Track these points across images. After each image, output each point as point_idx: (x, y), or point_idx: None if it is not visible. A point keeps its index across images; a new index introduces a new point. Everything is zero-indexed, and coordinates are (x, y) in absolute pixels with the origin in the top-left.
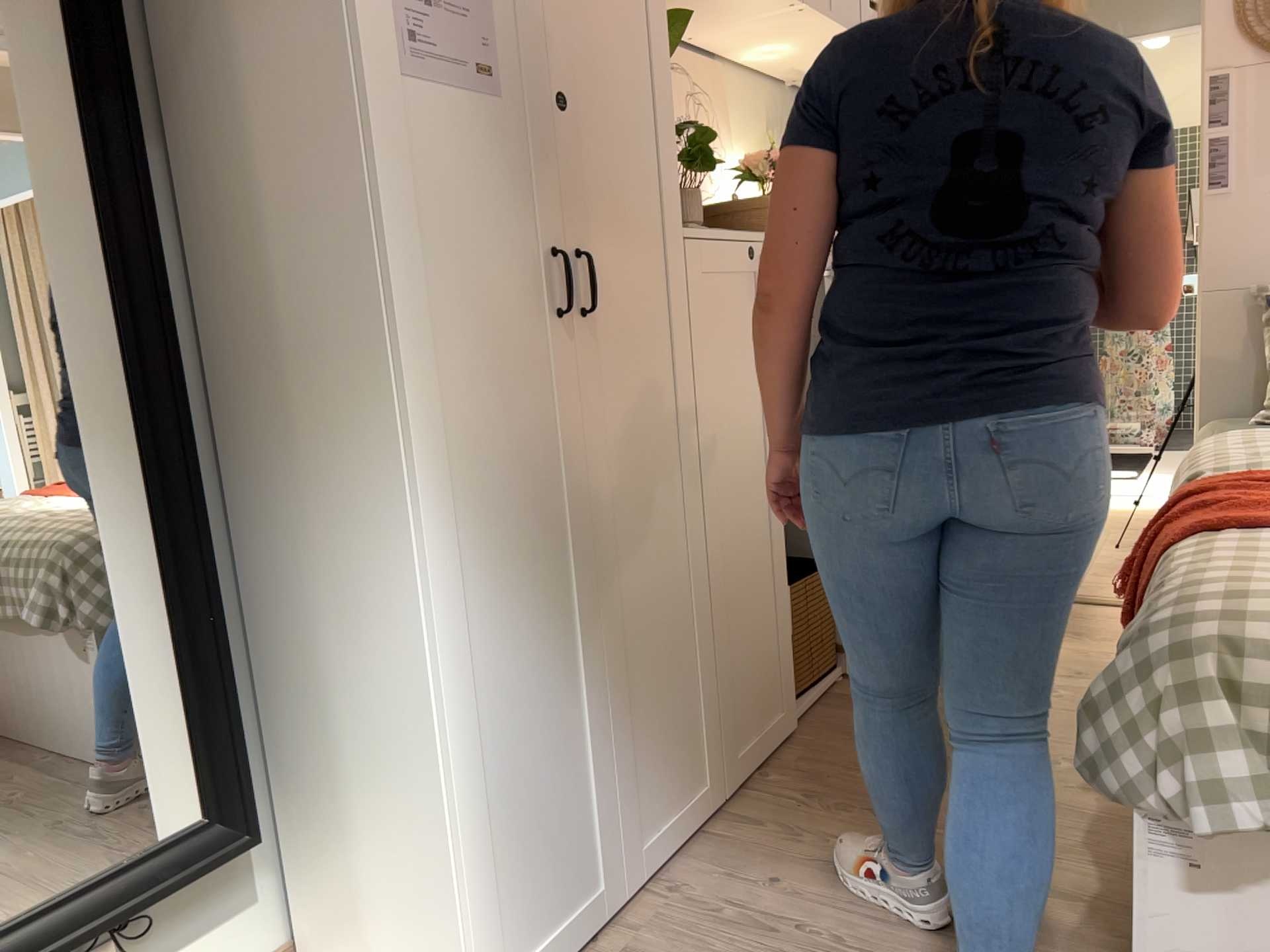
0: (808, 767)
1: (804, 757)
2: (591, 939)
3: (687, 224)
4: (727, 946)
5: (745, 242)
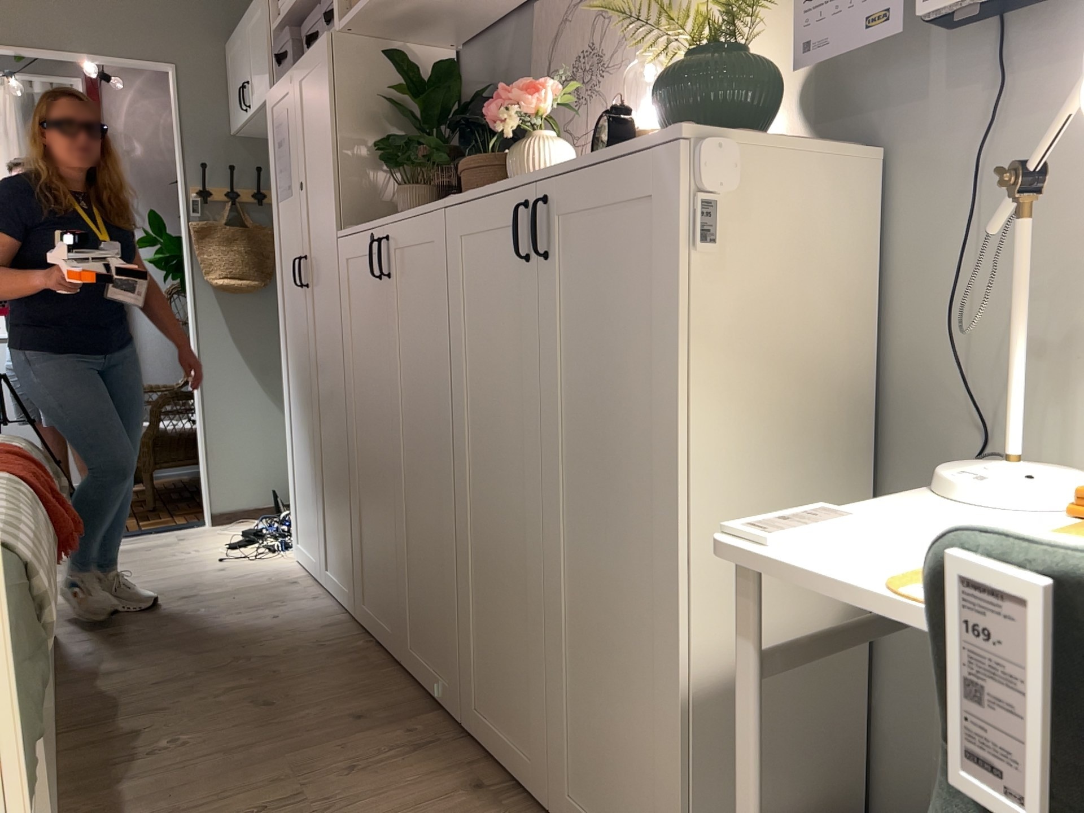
0: (349, 661)
1: (363, 665)
2: (315, 581)
3: (345, 228)
4: (261, 602)
5: (369, 232)
